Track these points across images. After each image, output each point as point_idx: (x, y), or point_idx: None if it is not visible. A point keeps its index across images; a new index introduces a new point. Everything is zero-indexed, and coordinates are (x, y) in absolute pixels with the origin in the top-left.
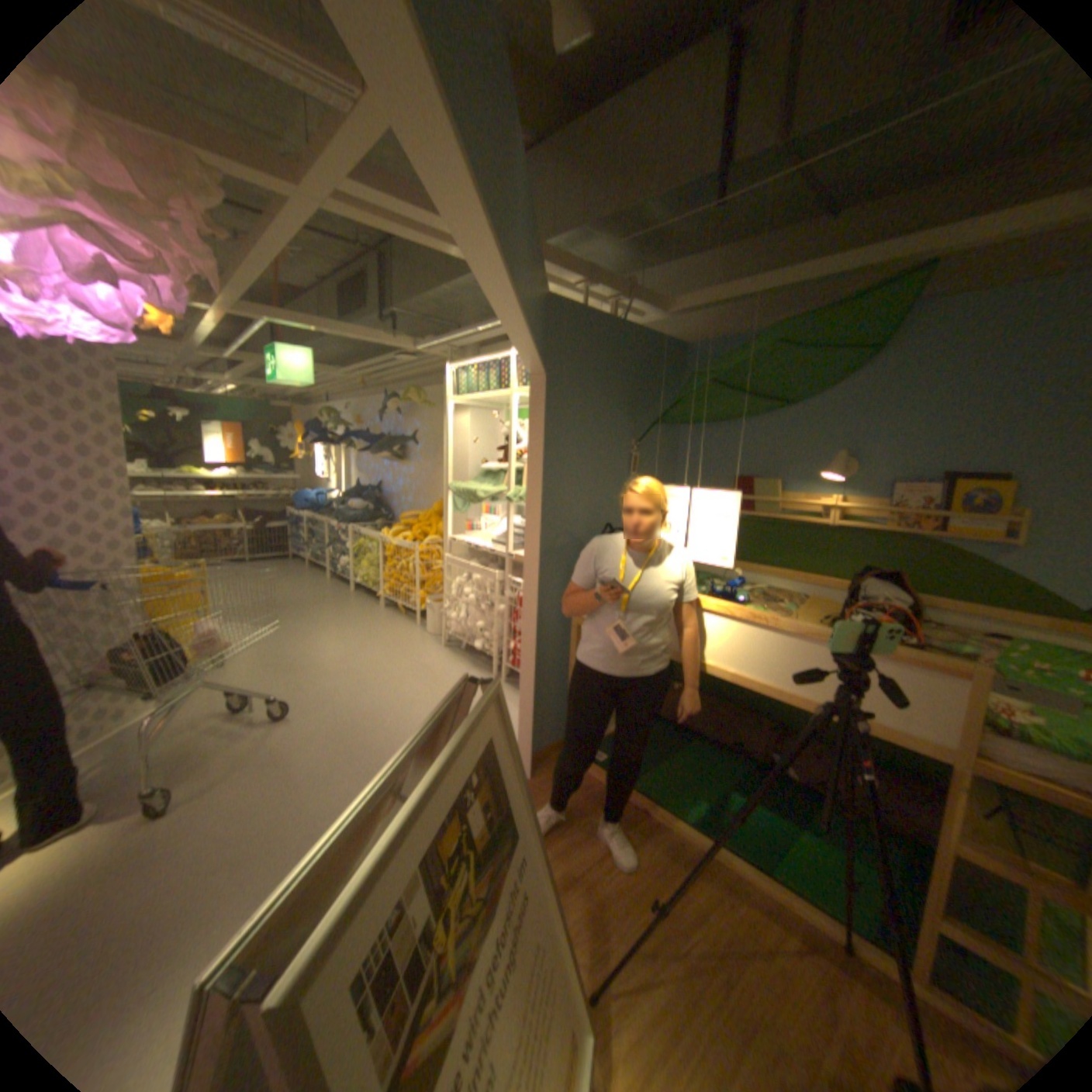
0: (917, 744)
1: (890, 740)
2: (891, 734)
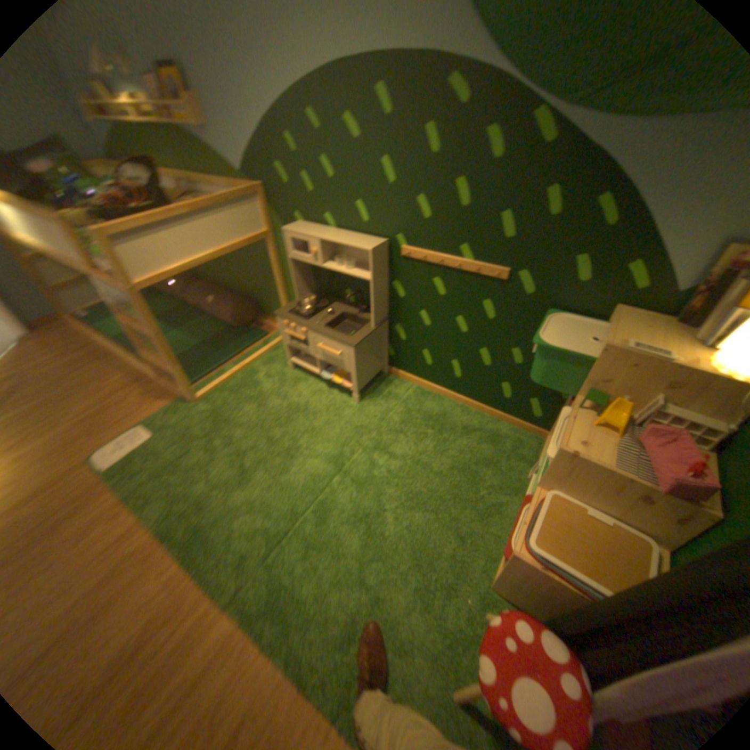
0: (81, 267)
1: (78, 267)
2: (76, 264)
